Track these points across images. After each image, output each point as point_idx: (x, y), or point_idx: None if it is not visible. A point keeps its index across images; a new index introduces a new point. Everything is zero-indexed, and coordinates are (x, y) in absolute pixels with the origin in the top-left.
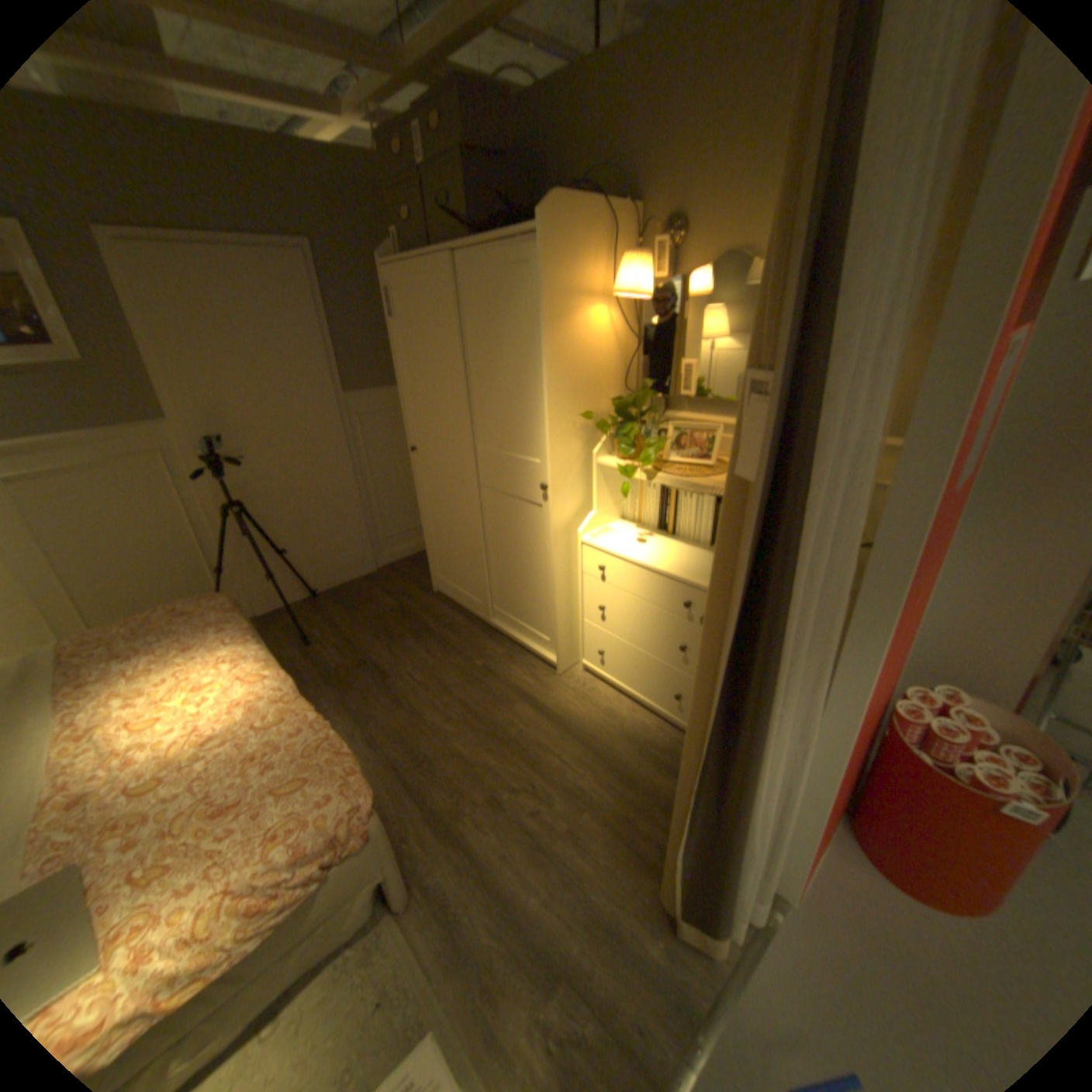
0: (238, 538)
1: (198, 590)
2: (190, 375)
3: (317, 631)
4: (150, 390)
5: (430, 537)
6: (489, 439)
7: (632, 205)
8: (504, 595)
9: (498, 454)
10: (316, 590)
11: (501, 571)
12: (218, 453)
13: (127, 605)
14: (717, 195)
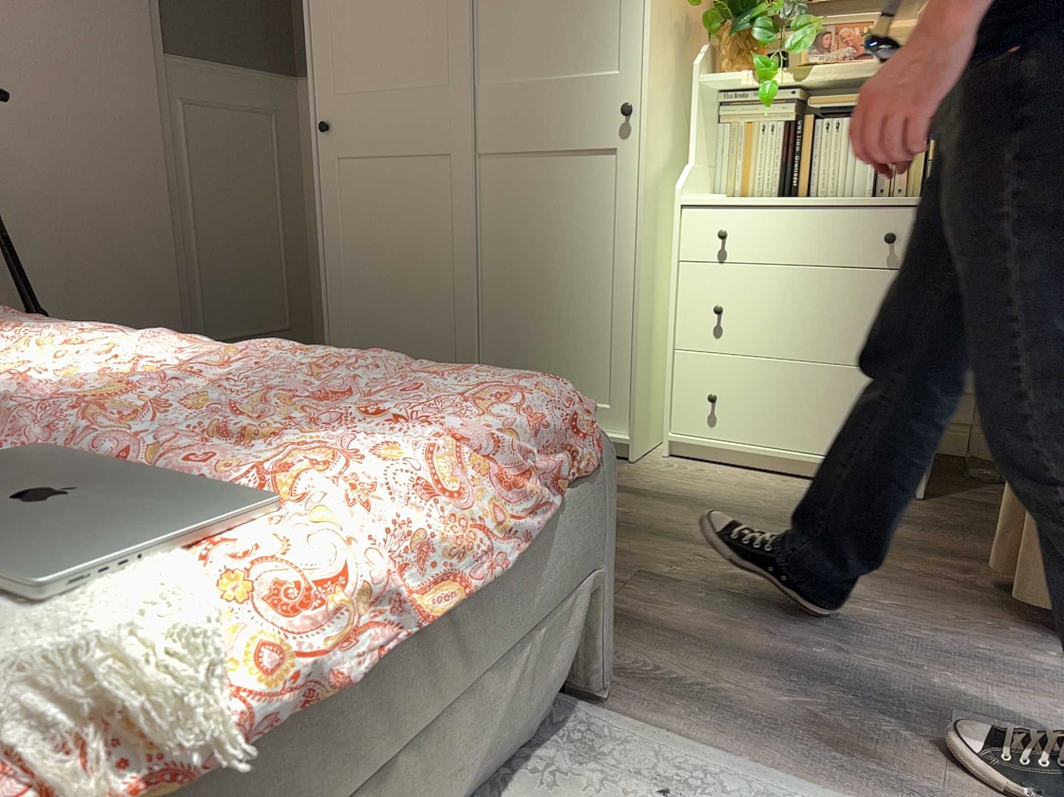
0: None
1: None
2: None
3: None
4: None
5: (339, 292)
6: (508, 60)
7: None
8: (509, 352)
9: (528, 81)
10: None
11: (509, 304)
12: None
13: None
14: None
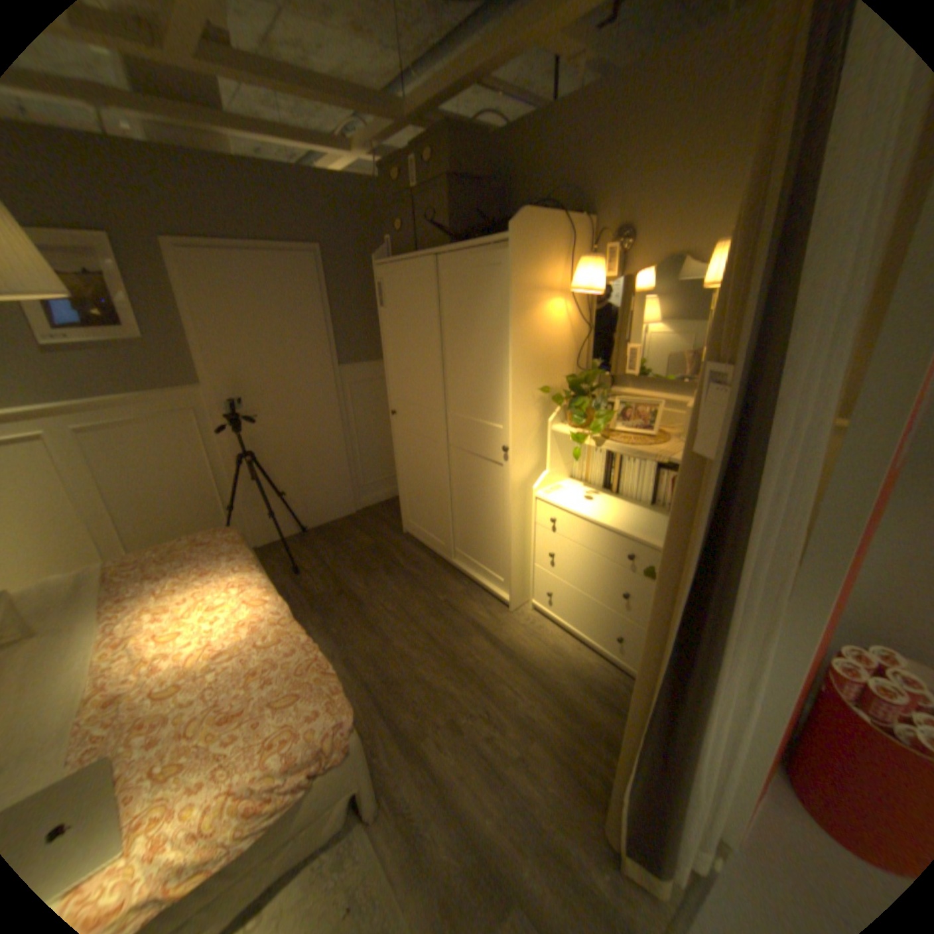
0: (247, 481)
1: (213, 523)
2: (222, 350)
3: (306, 562)
4: (190, 361)
5: (403, 486)
6: (459, 406)
7: (588, 218)
8: (465, 539)
9: (467, 420)
10: (306, 526)
11: (464, 518)
12: (238, 411)
13: (157, 533)
14: (662, 210)
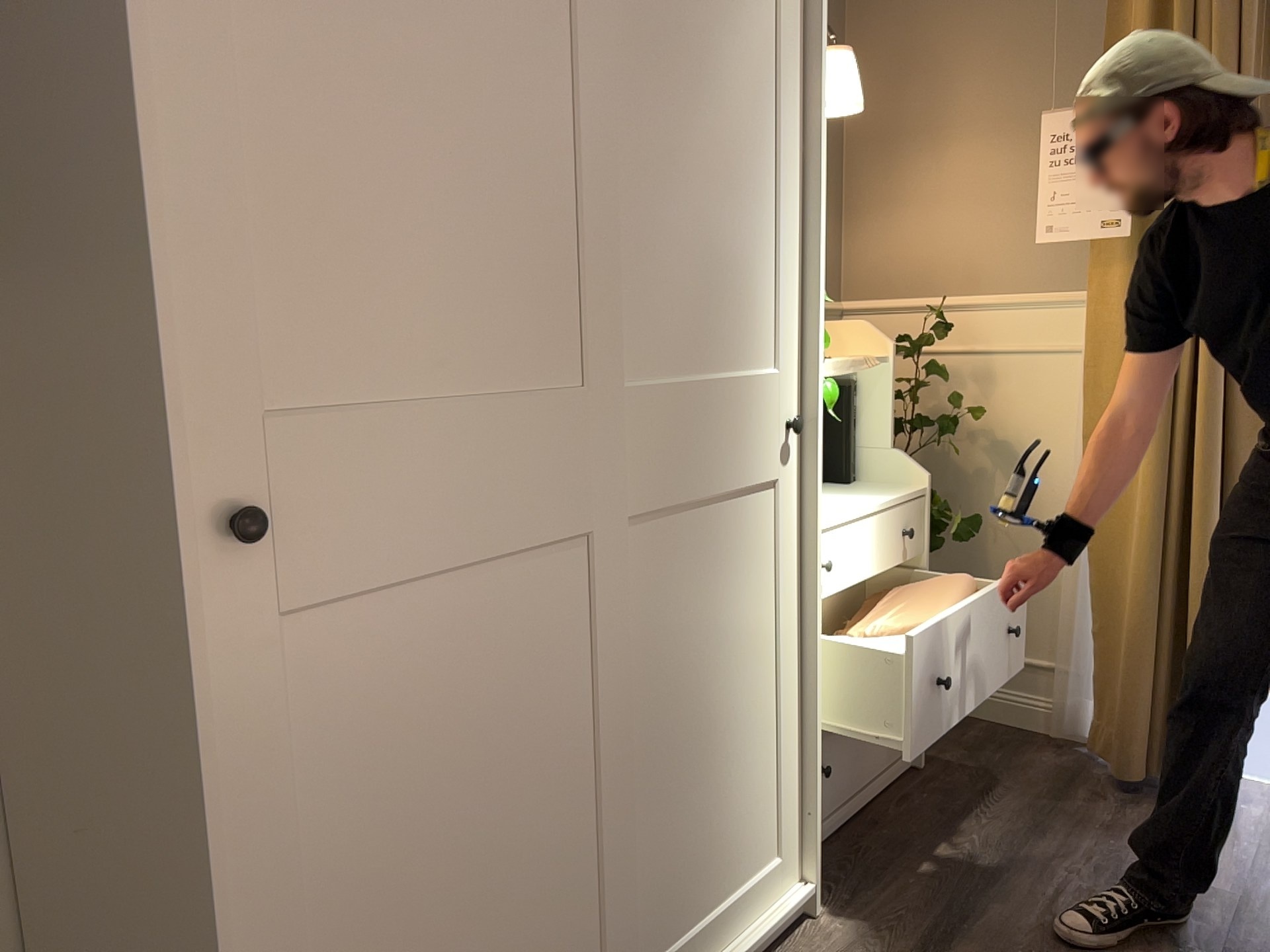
0: None
1: None
2: None
3: None
4: None
5: None
6: (658, 337)
7: None
8: (666, 877)
9: (688, 378)
10: None
11: (664, 787)
12: None
13: None
14: None
